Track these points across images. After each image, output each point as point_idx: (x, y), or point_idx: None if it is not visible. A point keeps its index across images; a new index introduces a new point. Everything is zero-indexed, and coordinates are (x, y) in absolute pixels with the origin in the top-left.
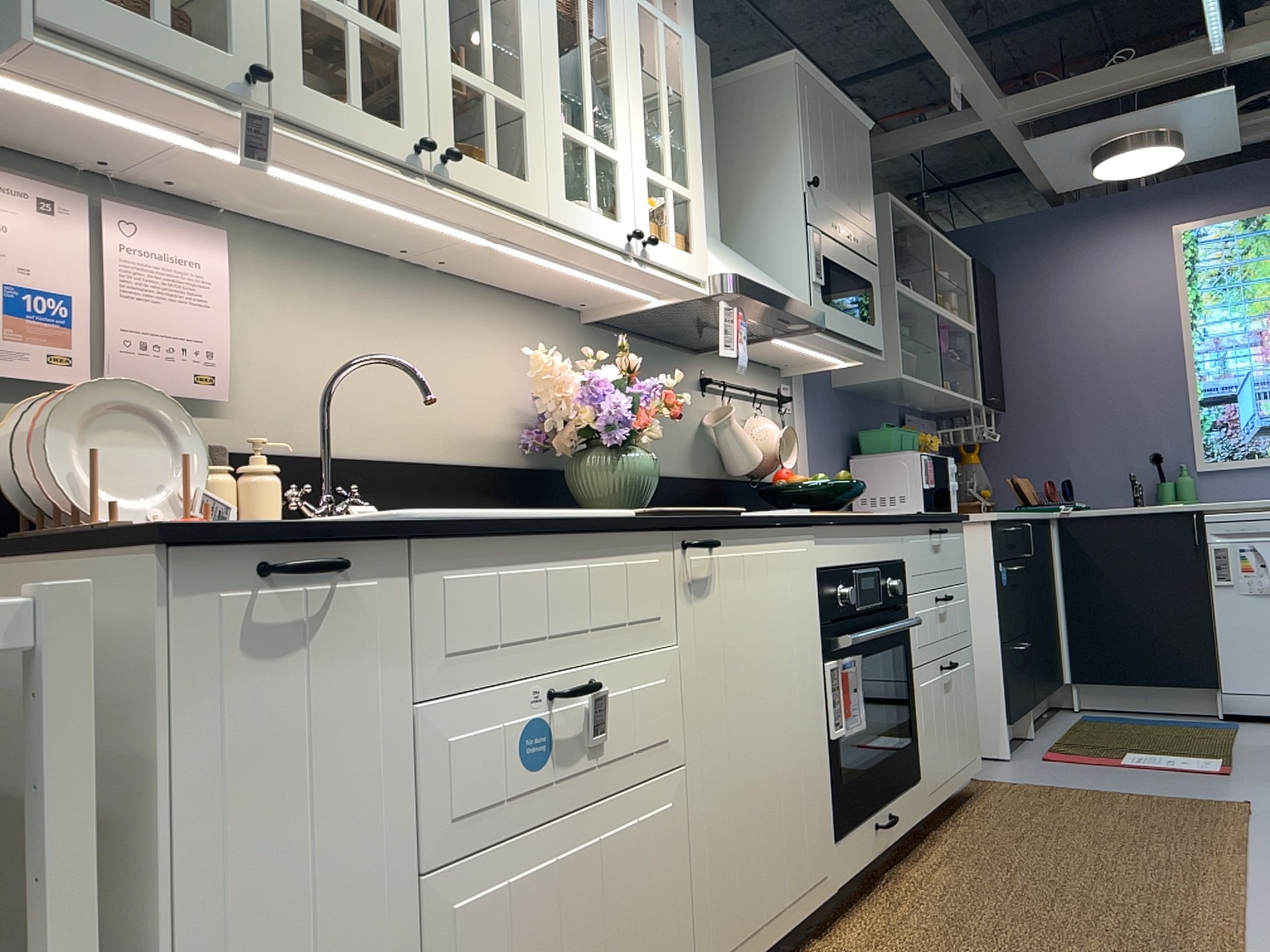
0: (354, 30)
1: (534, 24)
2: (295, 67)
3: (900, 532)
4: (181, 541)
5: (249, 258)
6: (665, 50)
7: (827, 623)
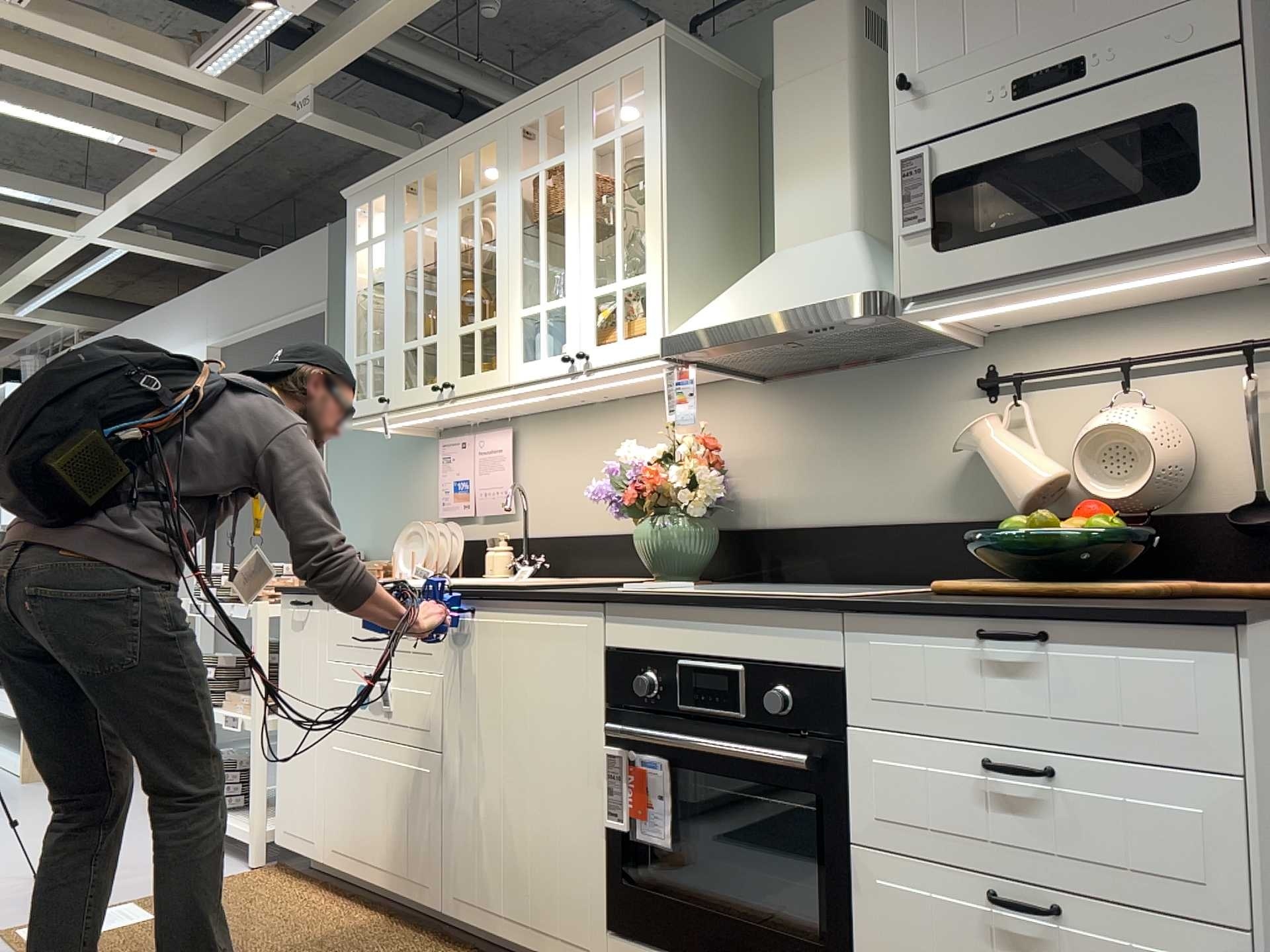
0: (419, 348)
1: (502, 258)
2: (400, 384)
3: (827, 624)
4: (280, 592)
5: (527, 434)
6: (619, 161)
7: (617, 707)
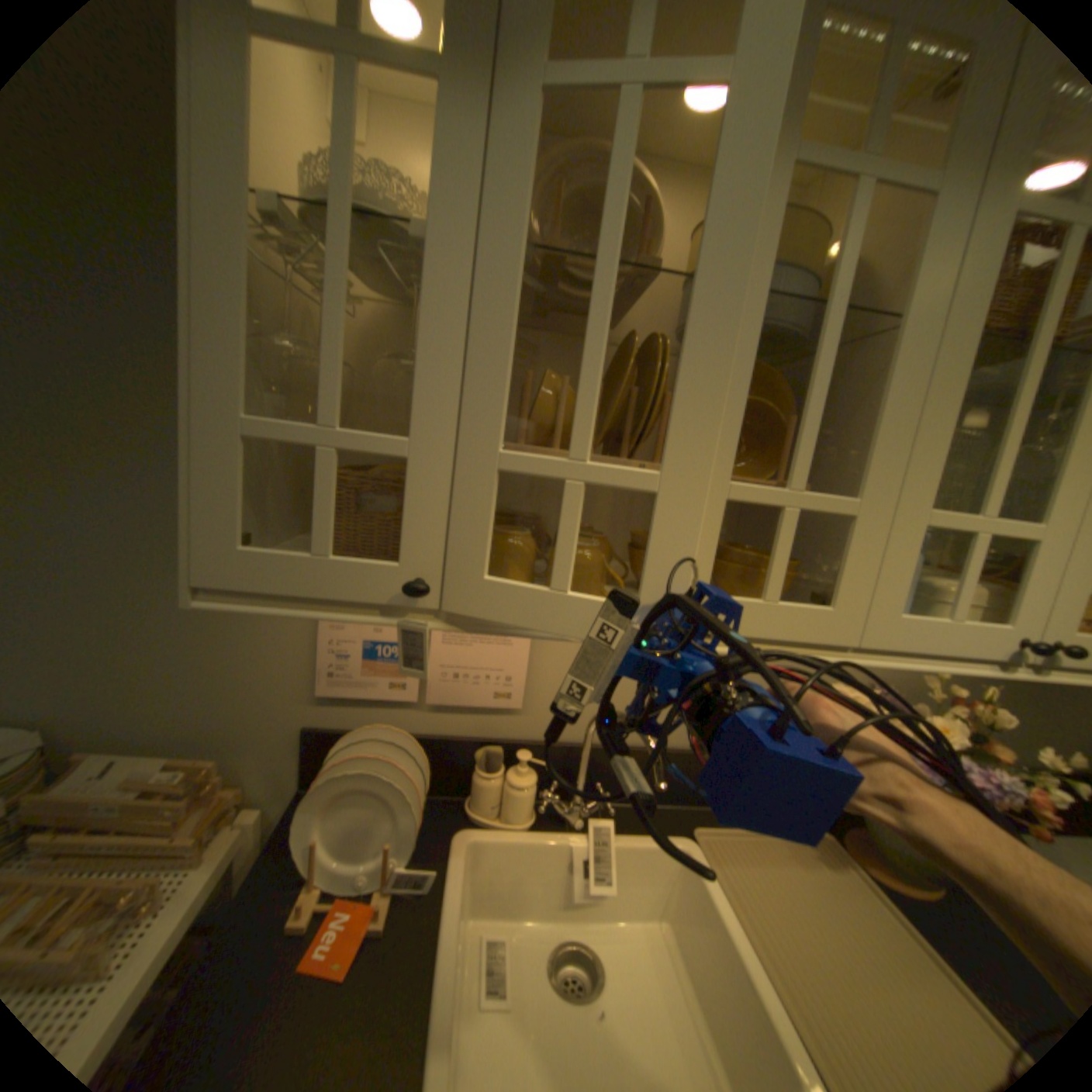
0: (575, 484)
1: (919, 375)
2: (480, 555)
3: None
4: None
5: None
6: None
7: None
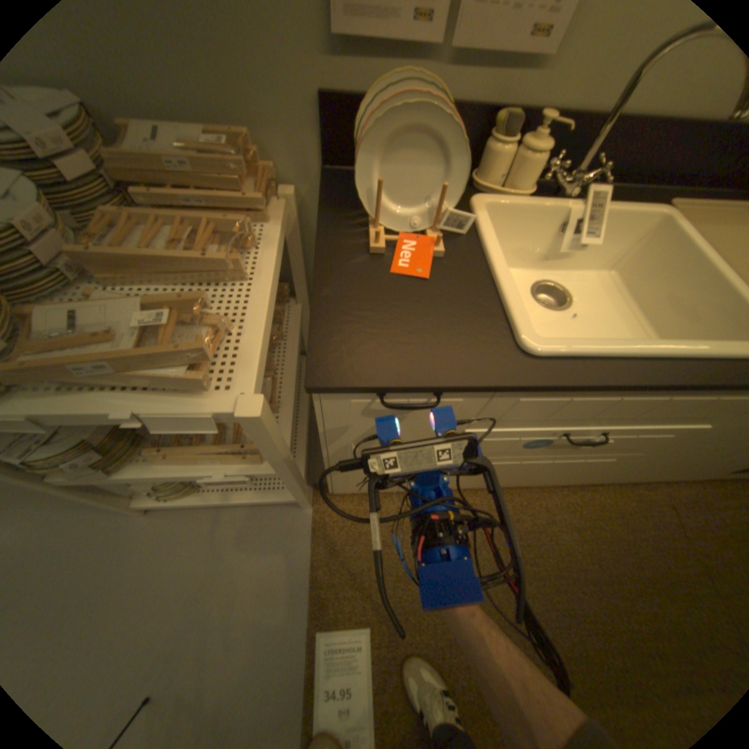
0: None
1: None
2: None
3: None
4: (327, 394)
5: None
6: None
7: None
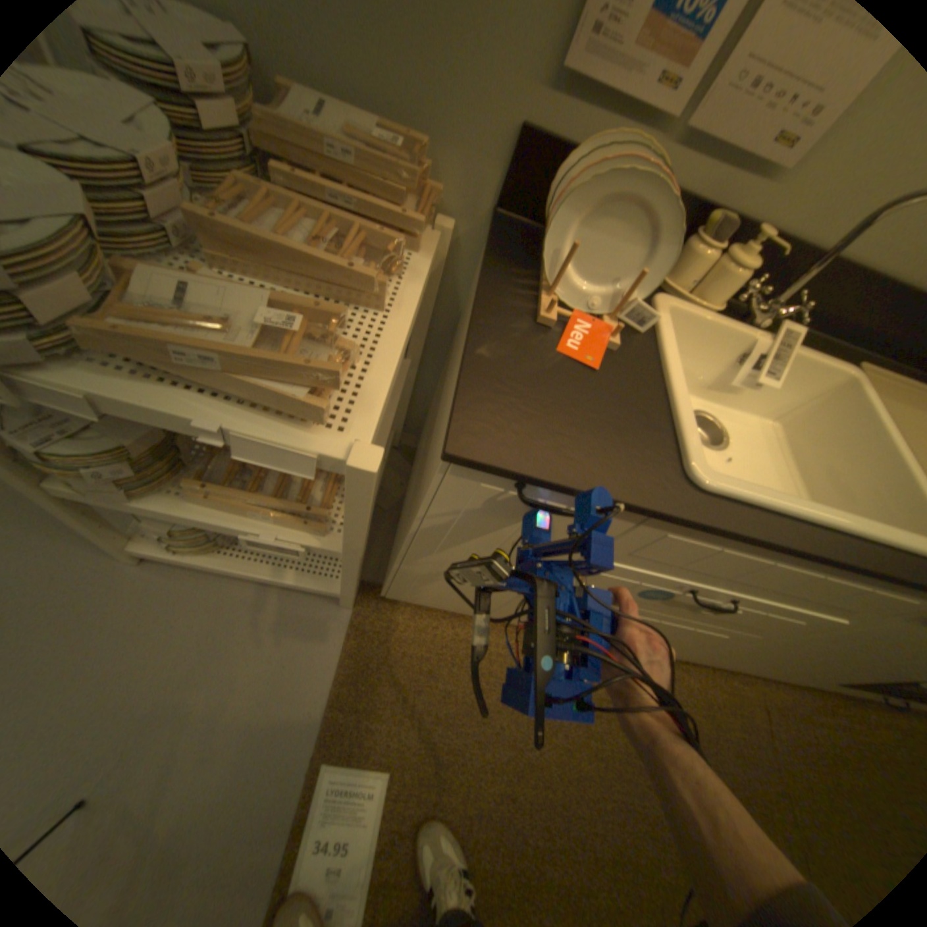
0: None
1: None
2: None
3: None
4: (466, 468)
5: None
6: None
7: None
